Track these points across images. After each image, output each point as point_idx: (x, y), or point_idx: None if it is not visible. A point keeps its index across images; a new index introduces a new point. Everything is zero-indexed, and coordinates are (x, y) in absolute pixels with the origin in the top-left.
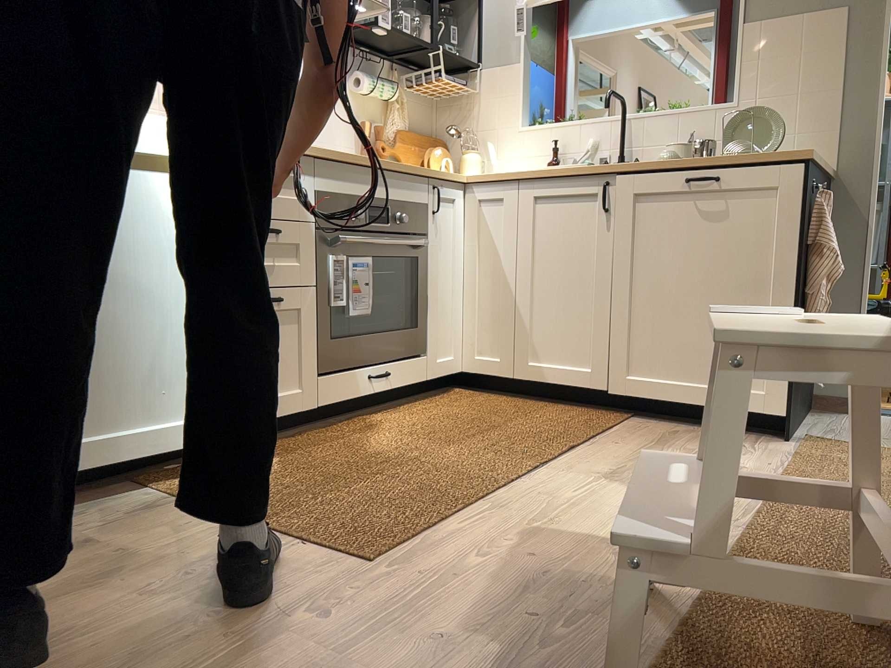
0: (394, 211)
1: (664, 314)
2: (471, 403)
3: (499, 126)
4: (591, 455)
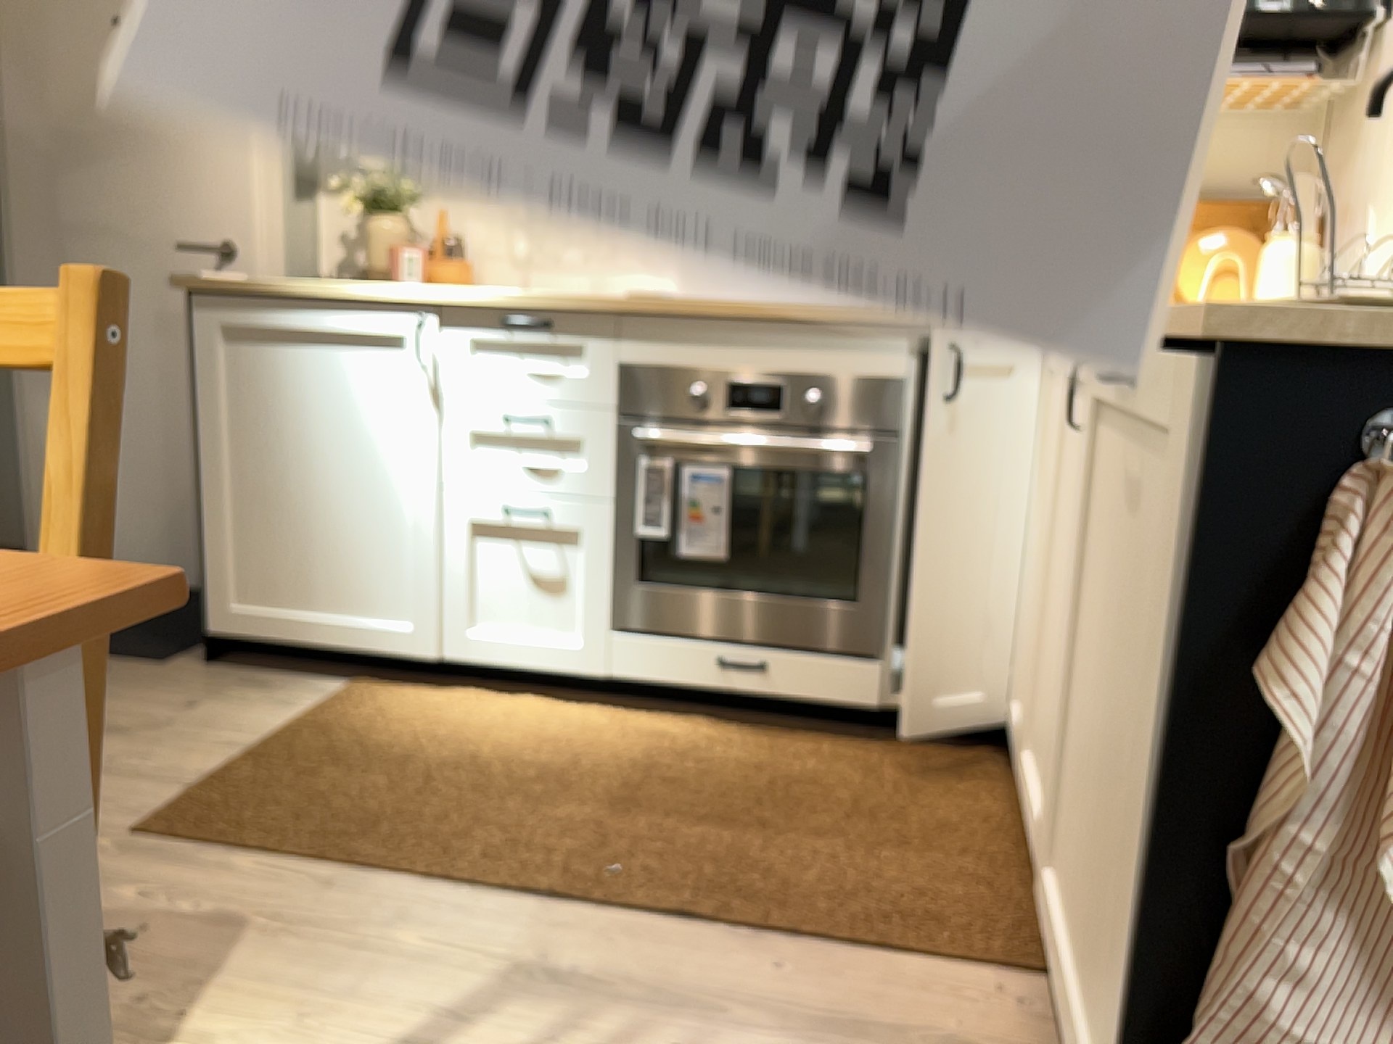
0: (815, 393)
1: (1095, 761)
2: (901, 786)
3: (1392, 165)
4: (632, 949)
